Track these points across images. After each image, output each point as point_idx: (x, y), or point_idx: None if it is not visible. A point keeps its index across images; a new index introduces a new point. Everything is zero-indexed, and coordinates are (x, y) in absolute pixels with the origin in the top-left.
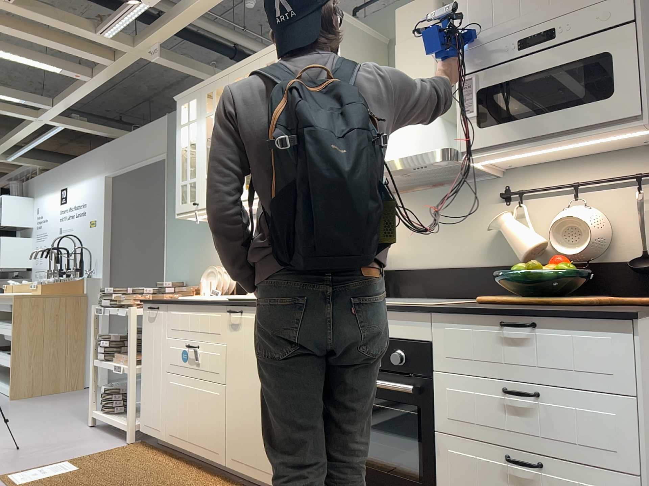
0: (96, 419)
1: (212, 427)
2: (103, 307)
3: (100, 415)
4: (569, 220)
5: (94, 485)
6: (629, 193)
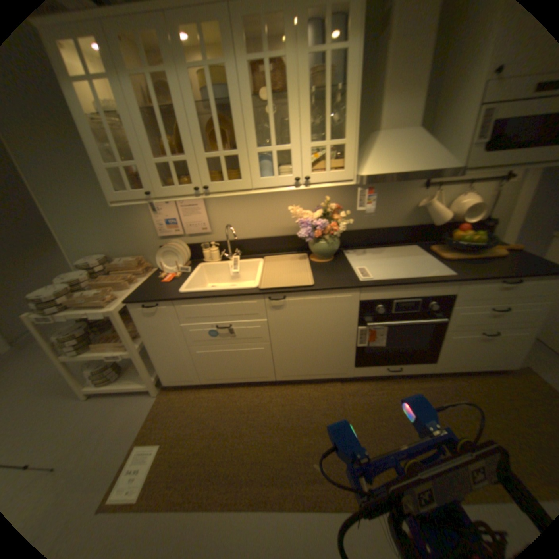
0: (88, 394)
1: (260, 366)
2: (46, 315)
3: (98, 391)
4: (478, 205)
5: (200, 450)
6: (493, 186)
